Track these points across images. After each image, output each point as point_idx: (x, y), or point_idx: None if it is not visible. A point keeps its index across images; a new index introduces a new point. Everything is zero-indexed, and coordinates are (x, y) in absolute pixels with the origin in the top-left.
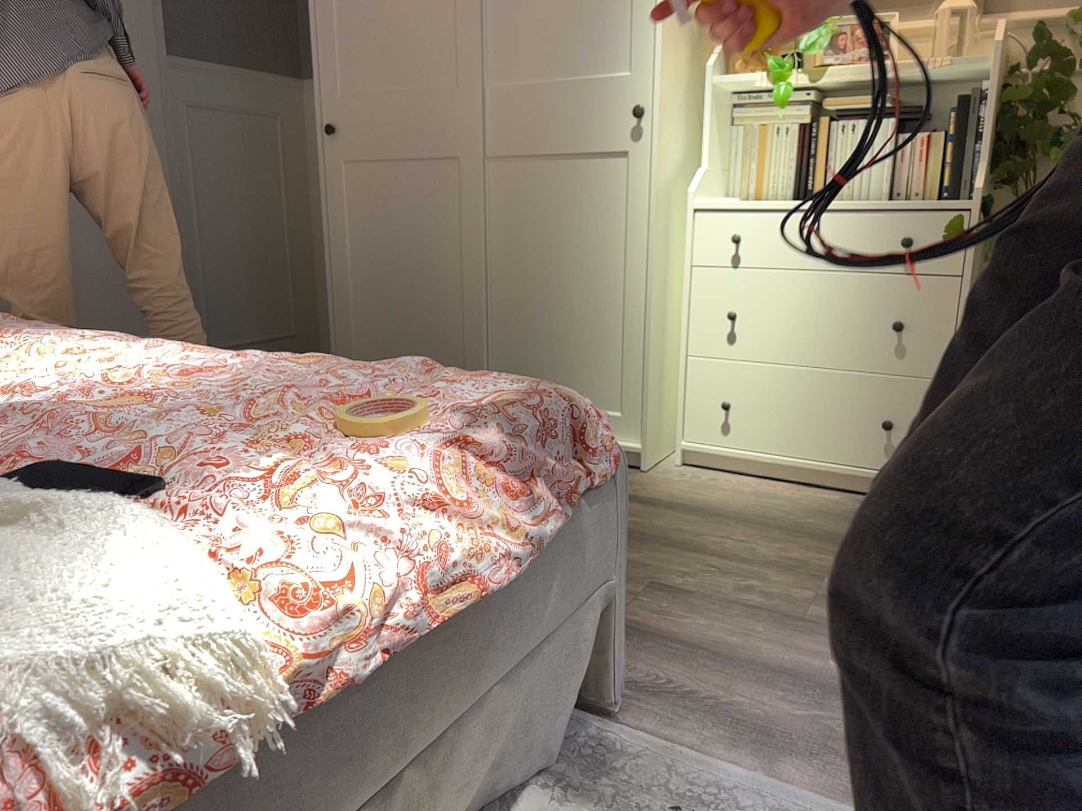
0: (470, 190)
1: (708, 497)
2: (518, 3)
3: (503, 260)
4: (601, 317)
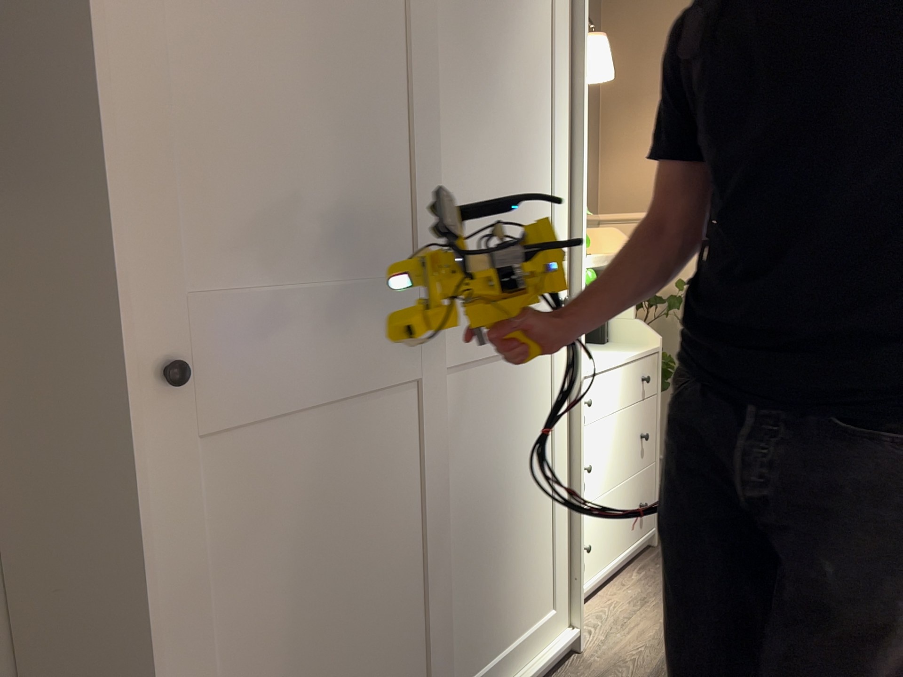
0: (435, 422)
1: (645, 630)
2: (466, 167)
3: (455, 502)
4: (537, 520)
